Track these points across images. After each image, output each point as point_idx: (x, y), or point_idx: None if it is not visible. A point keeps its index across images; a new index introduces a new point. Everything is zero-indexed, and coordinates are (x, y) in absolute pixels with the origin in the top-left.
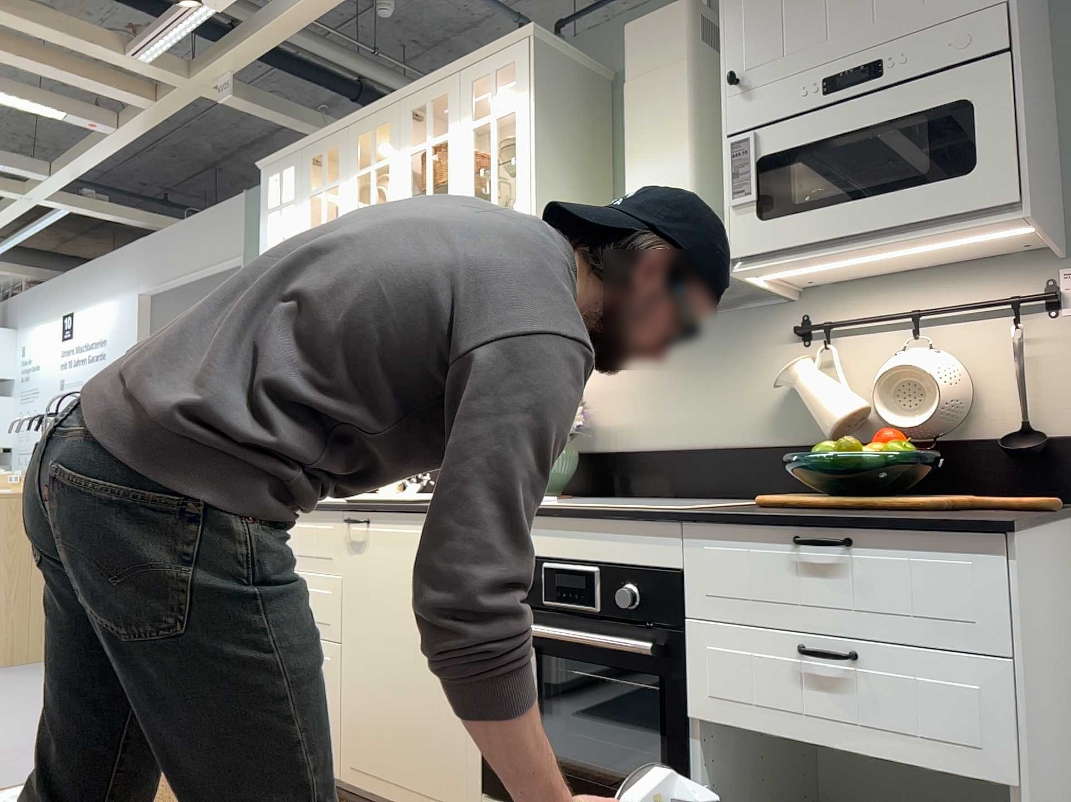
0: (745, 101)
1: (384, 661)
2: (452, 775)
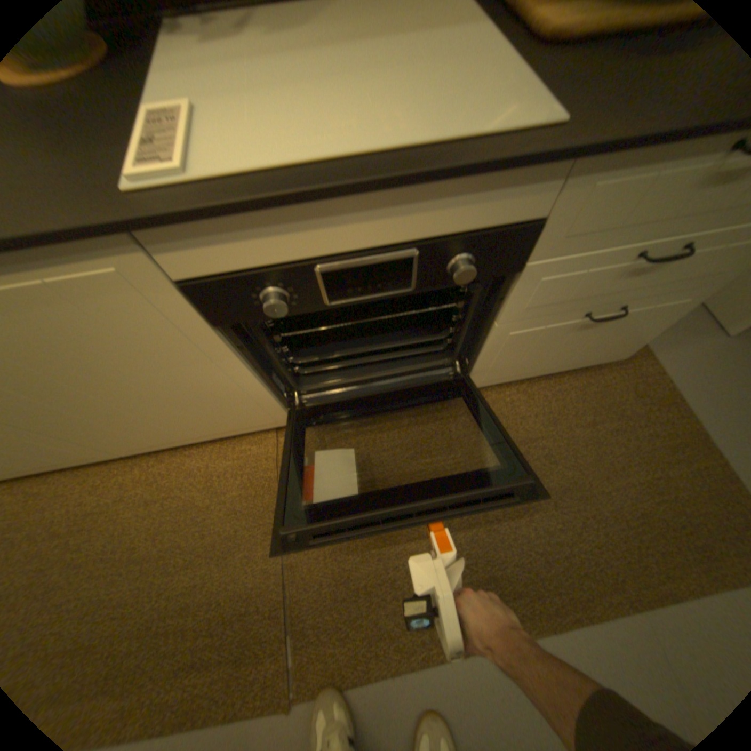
0: None
1: (92, 408)
2: (252, 419)
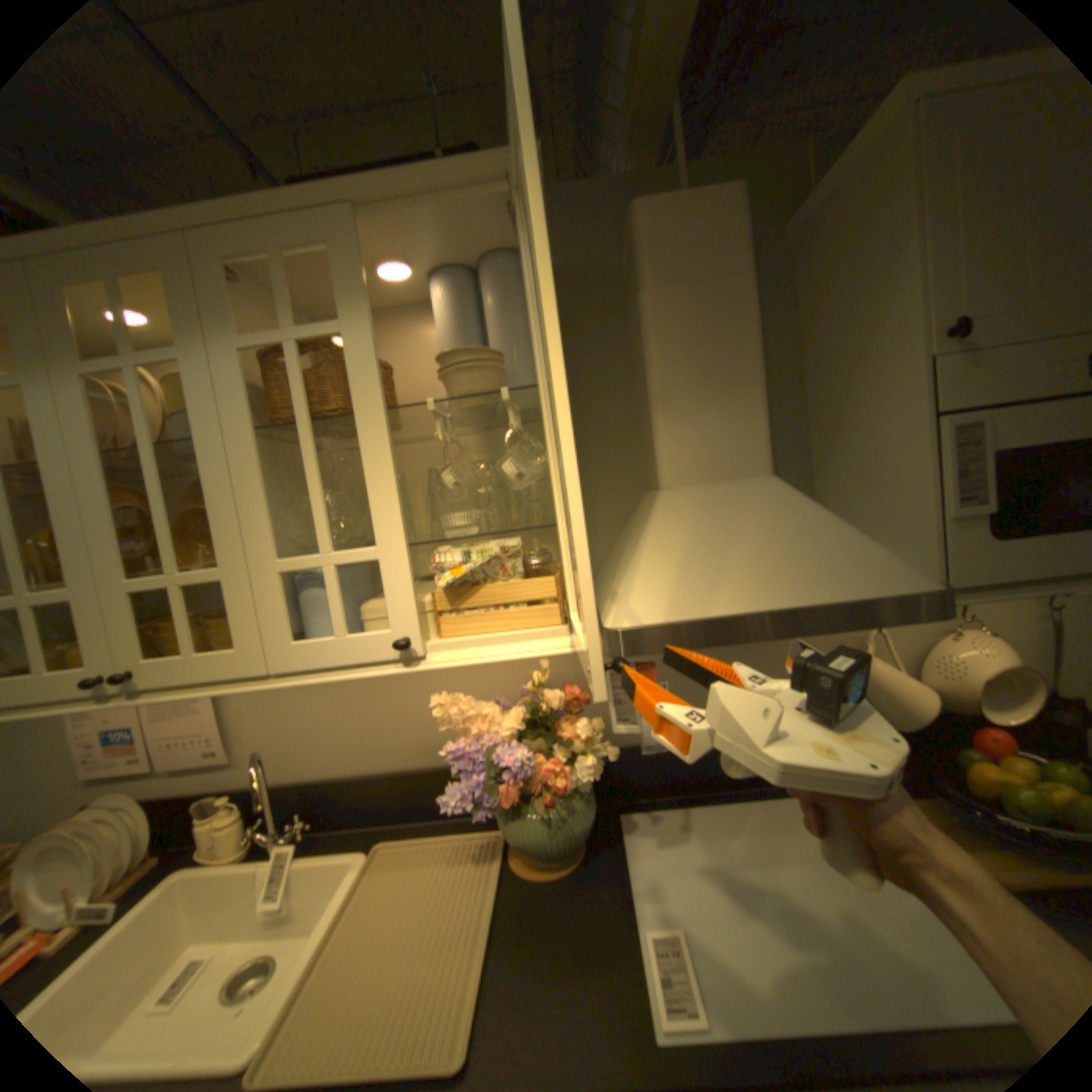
0: (972, 364)
1: None
2: None
